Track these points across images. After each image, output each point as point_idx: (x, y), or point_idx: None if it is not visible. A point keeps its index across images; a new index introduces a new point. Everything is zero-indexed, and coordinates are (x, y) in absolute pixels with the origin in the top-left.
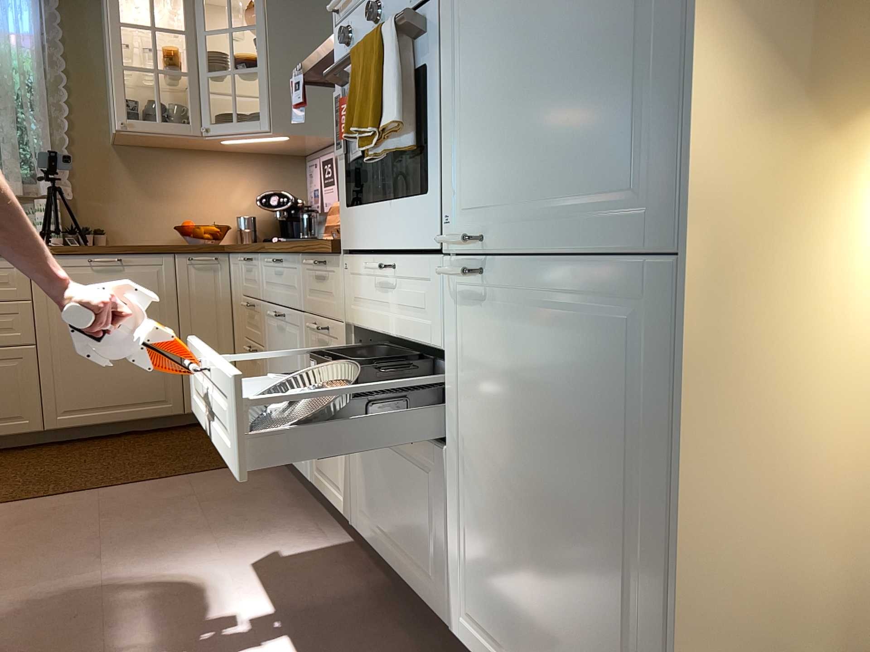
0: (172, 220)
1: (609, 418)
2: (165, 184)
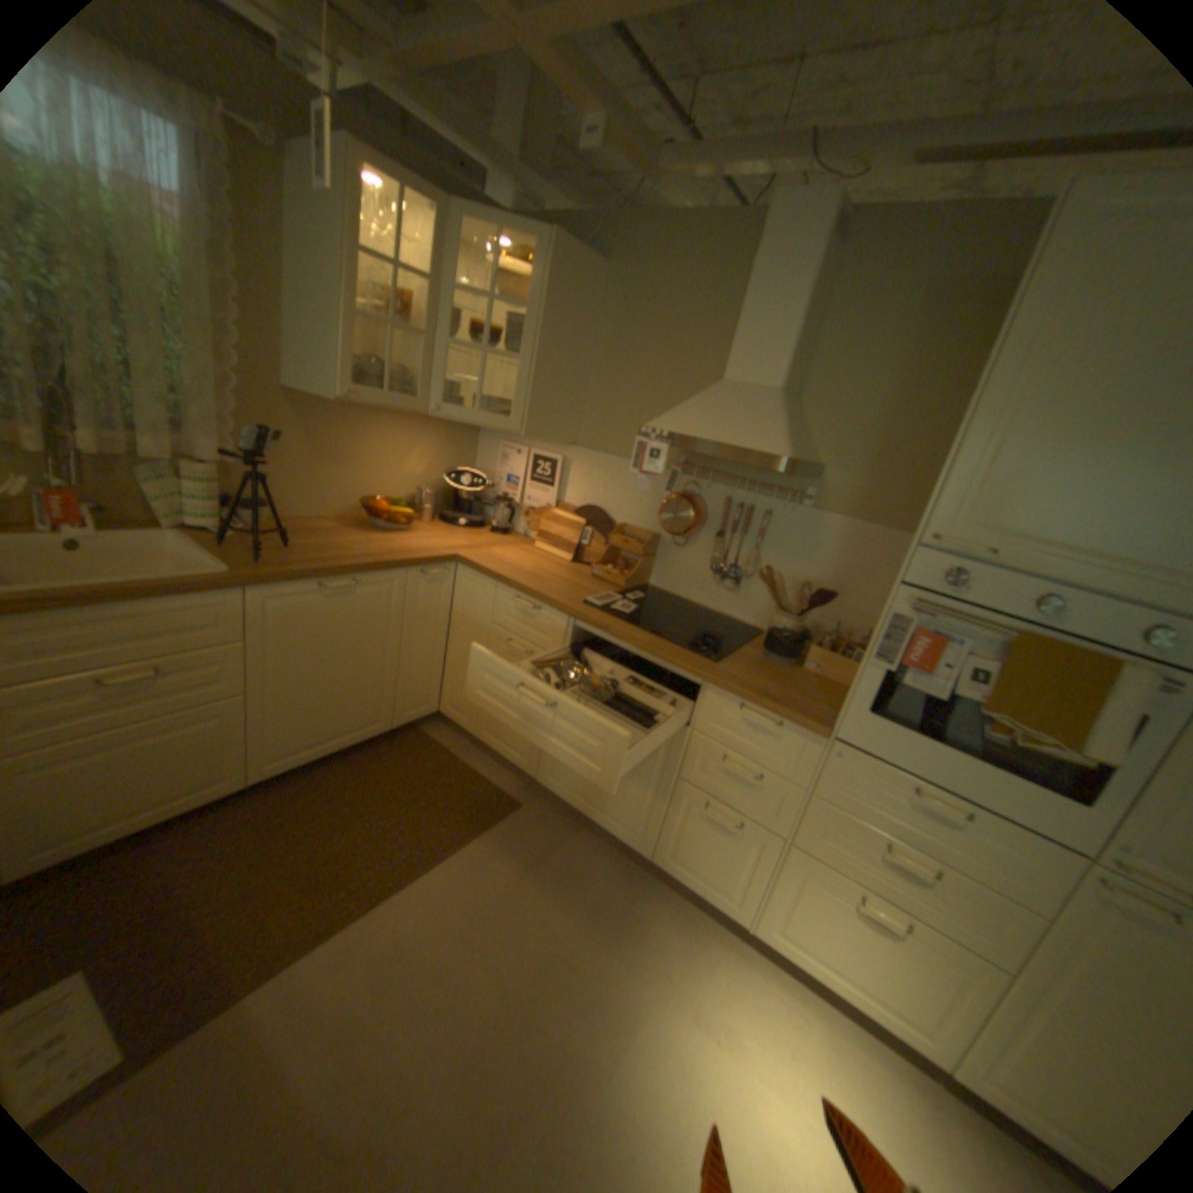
0: (343, 490)
1: None
2: (340, 446)
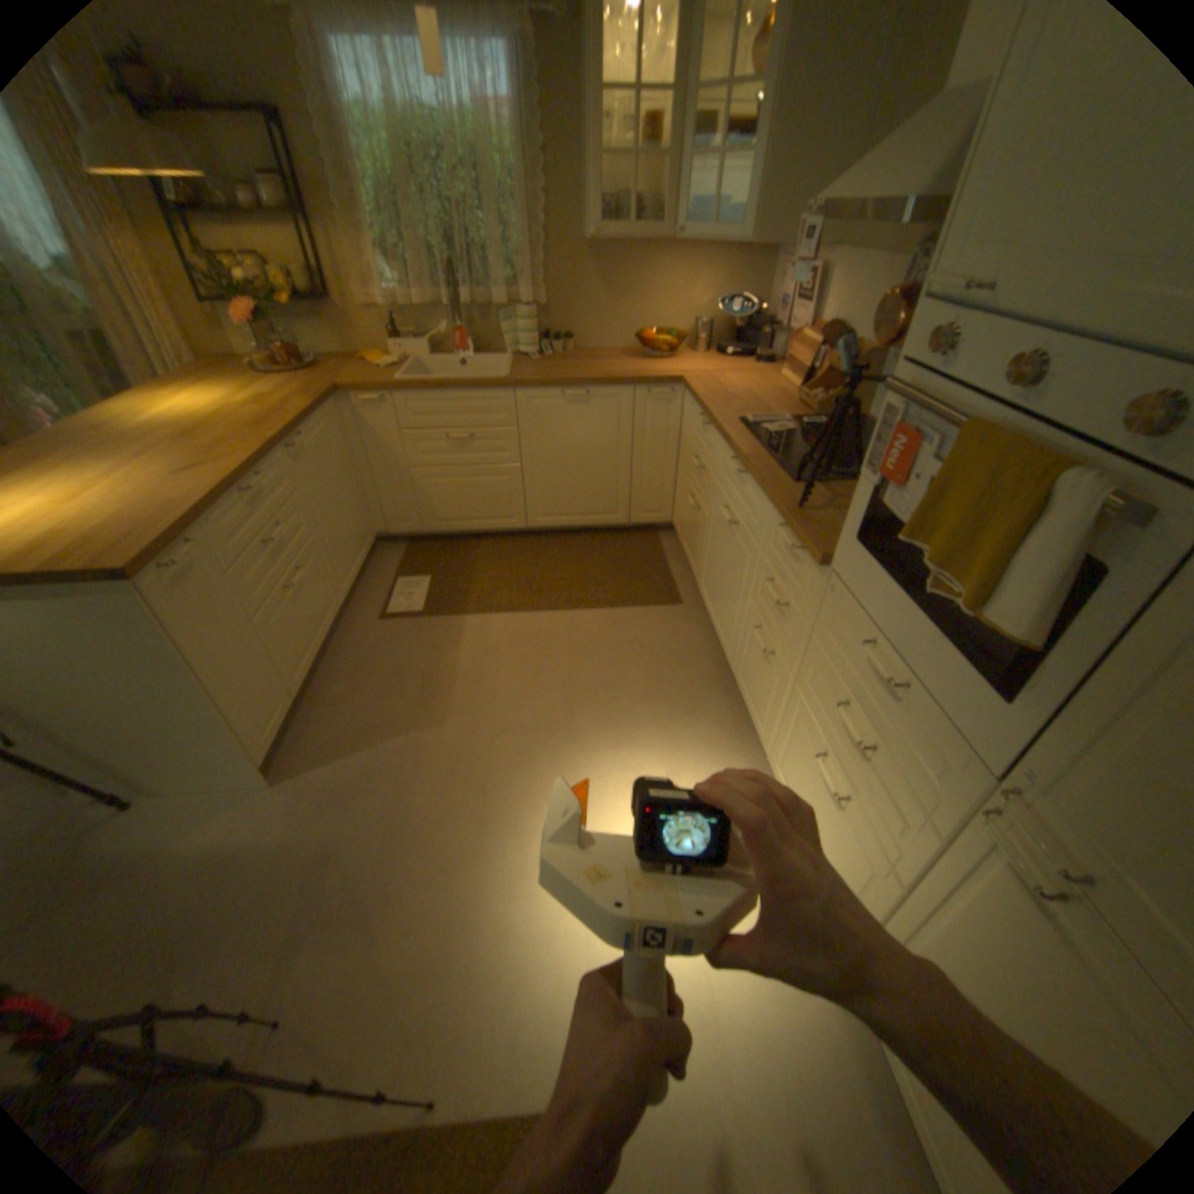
0: (632, 322)
1: None
2: (629, 282)
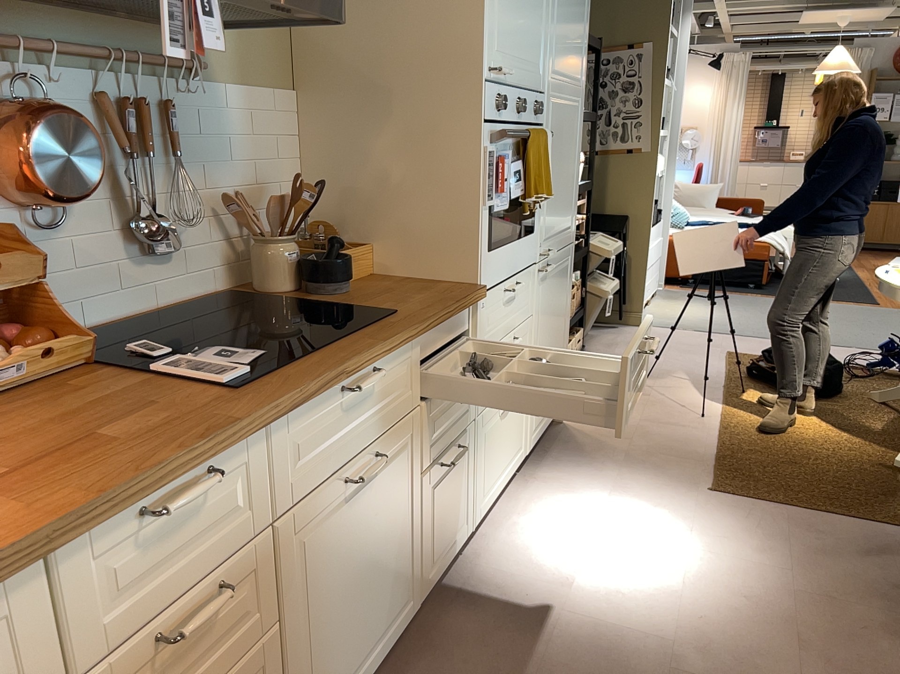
0: None
1: (564, 295)
2: None
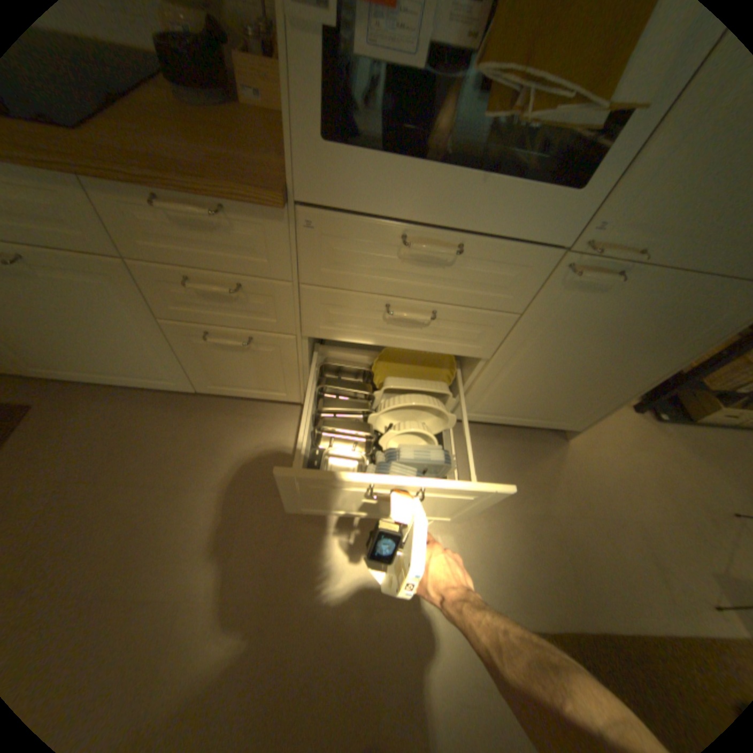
0: None
1: (667, 342)
2: None
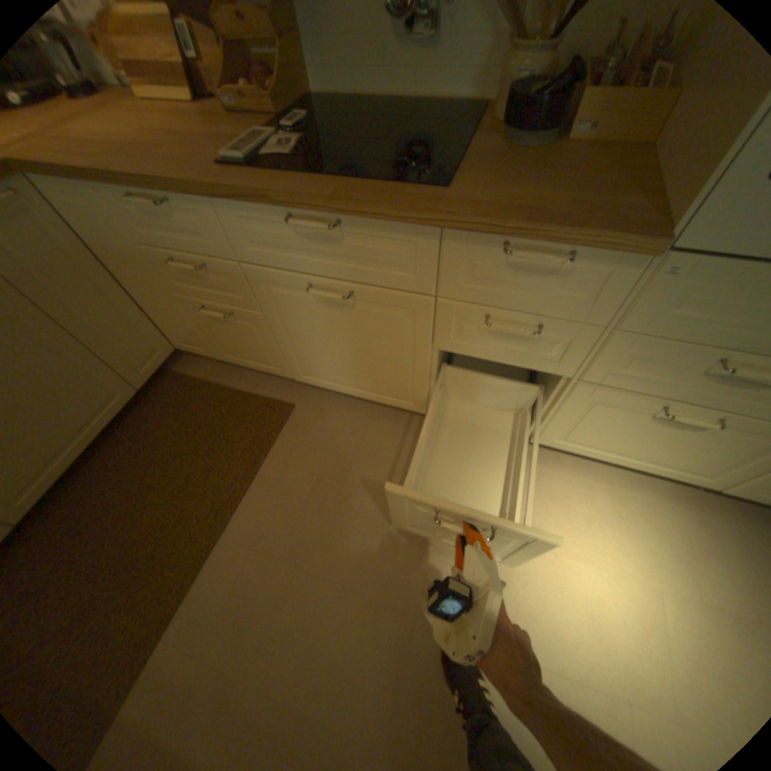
0: None
1: None
2: None
